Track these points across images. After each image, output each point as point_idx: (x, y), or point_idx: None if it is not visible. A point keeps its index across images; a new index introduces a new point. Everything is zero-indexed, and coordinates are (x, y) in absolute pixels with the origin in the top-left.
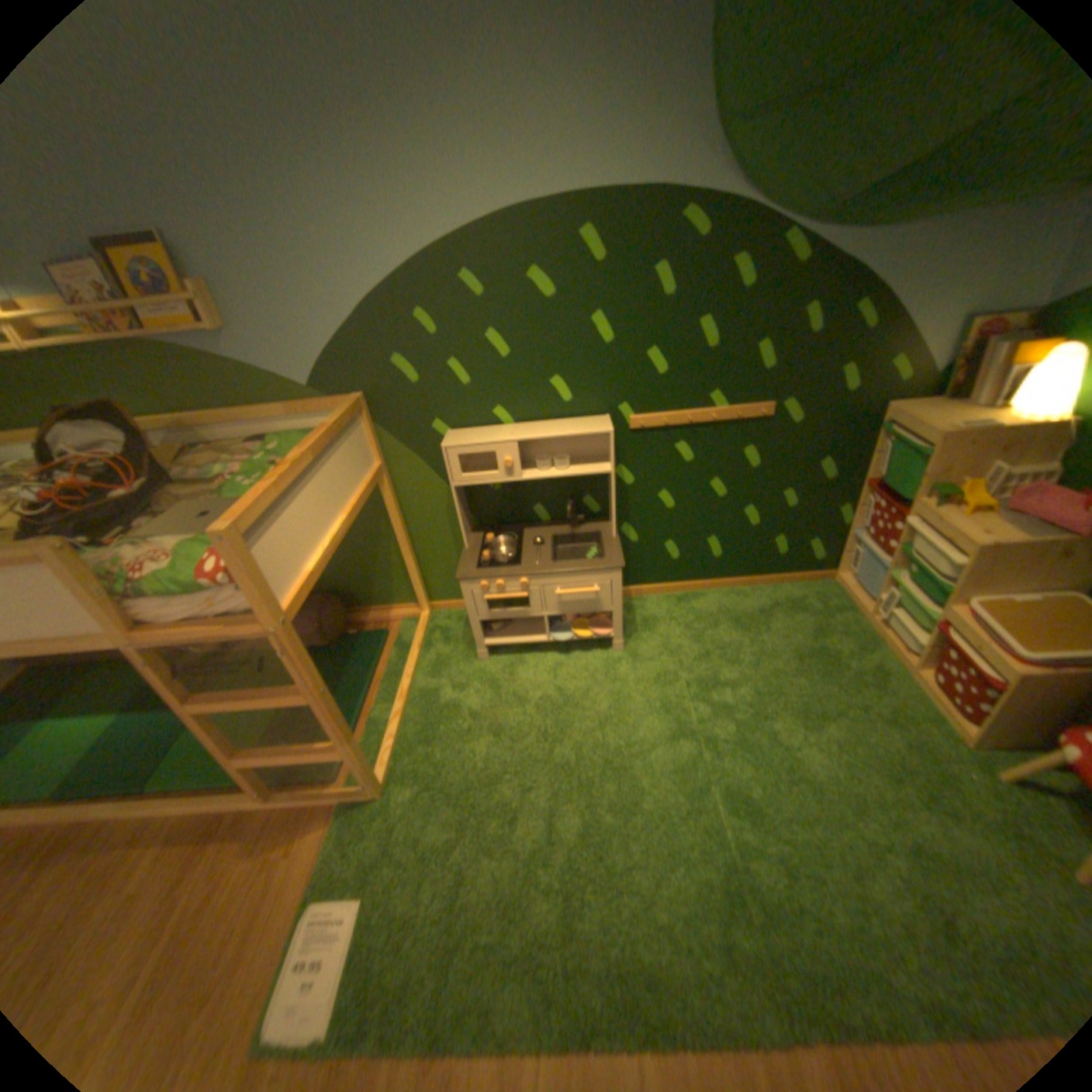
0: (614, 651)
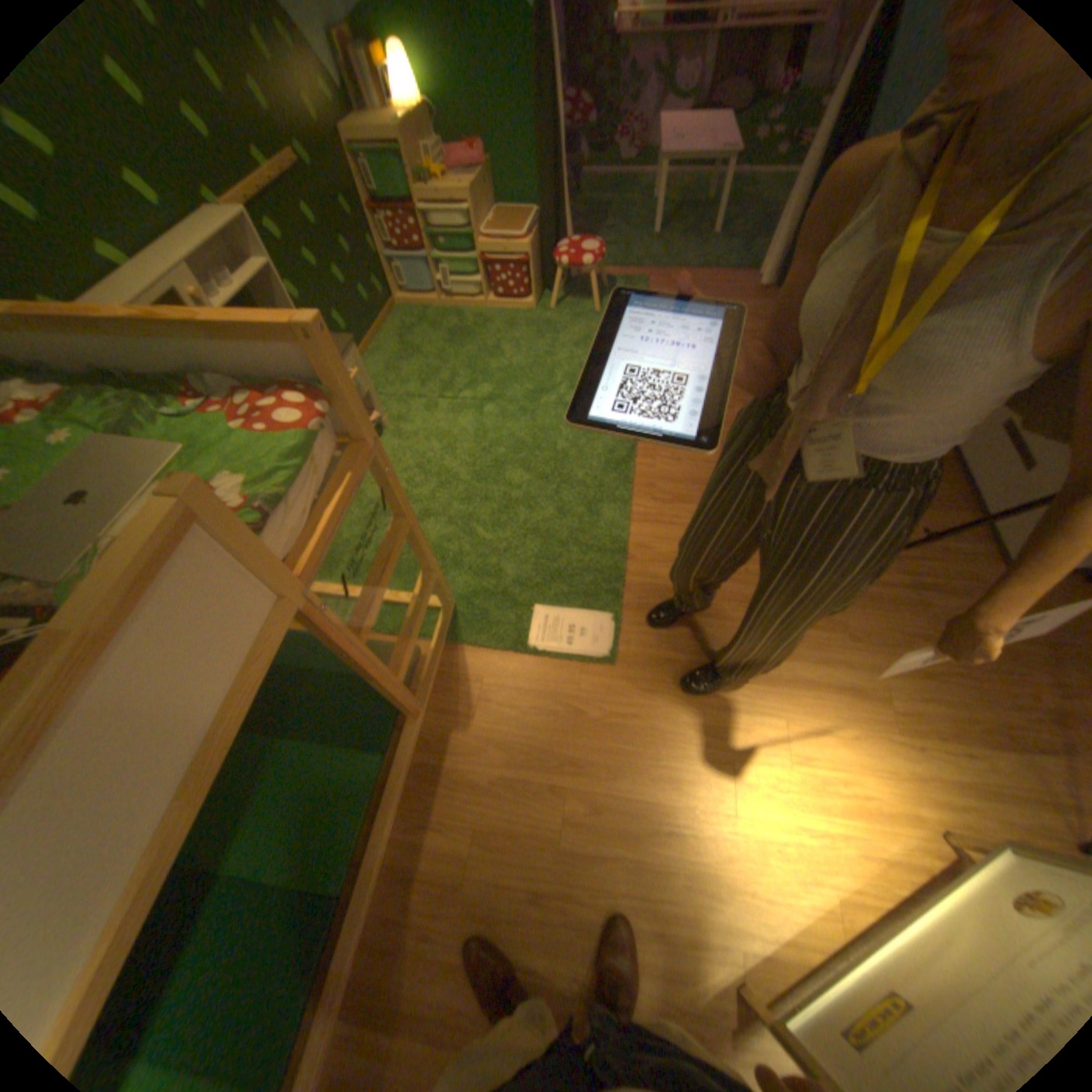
0: (385, 429)
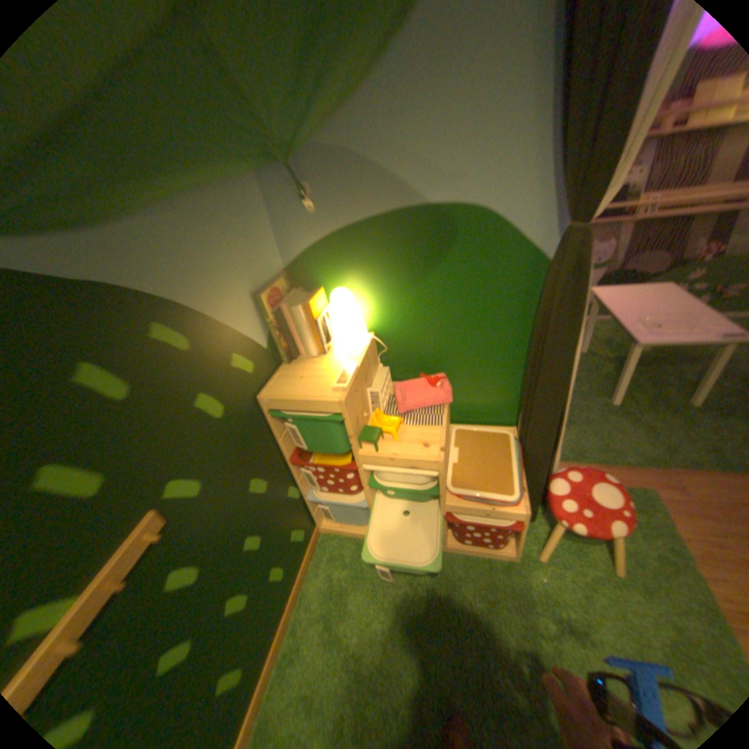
0: None
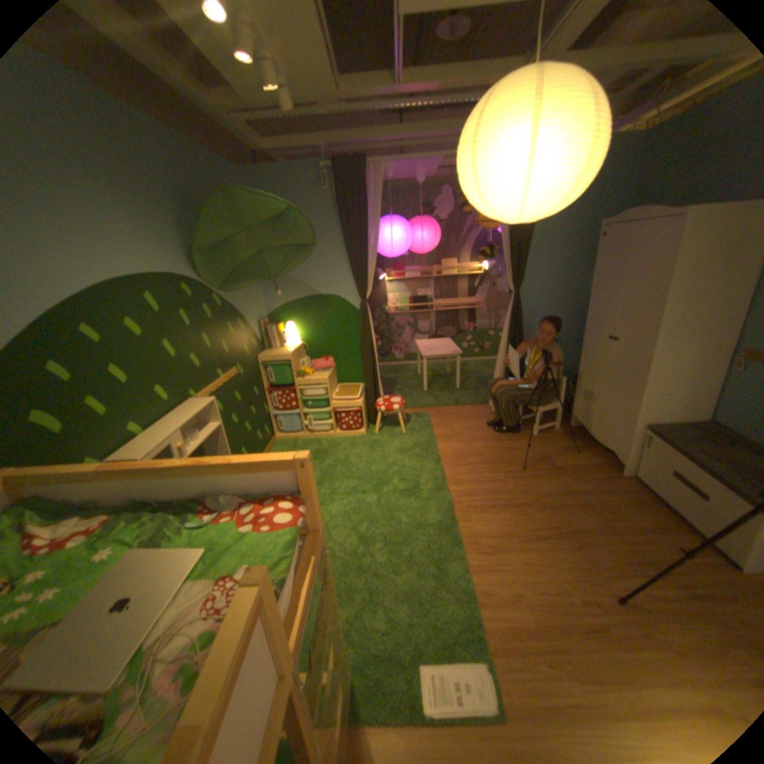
0: None
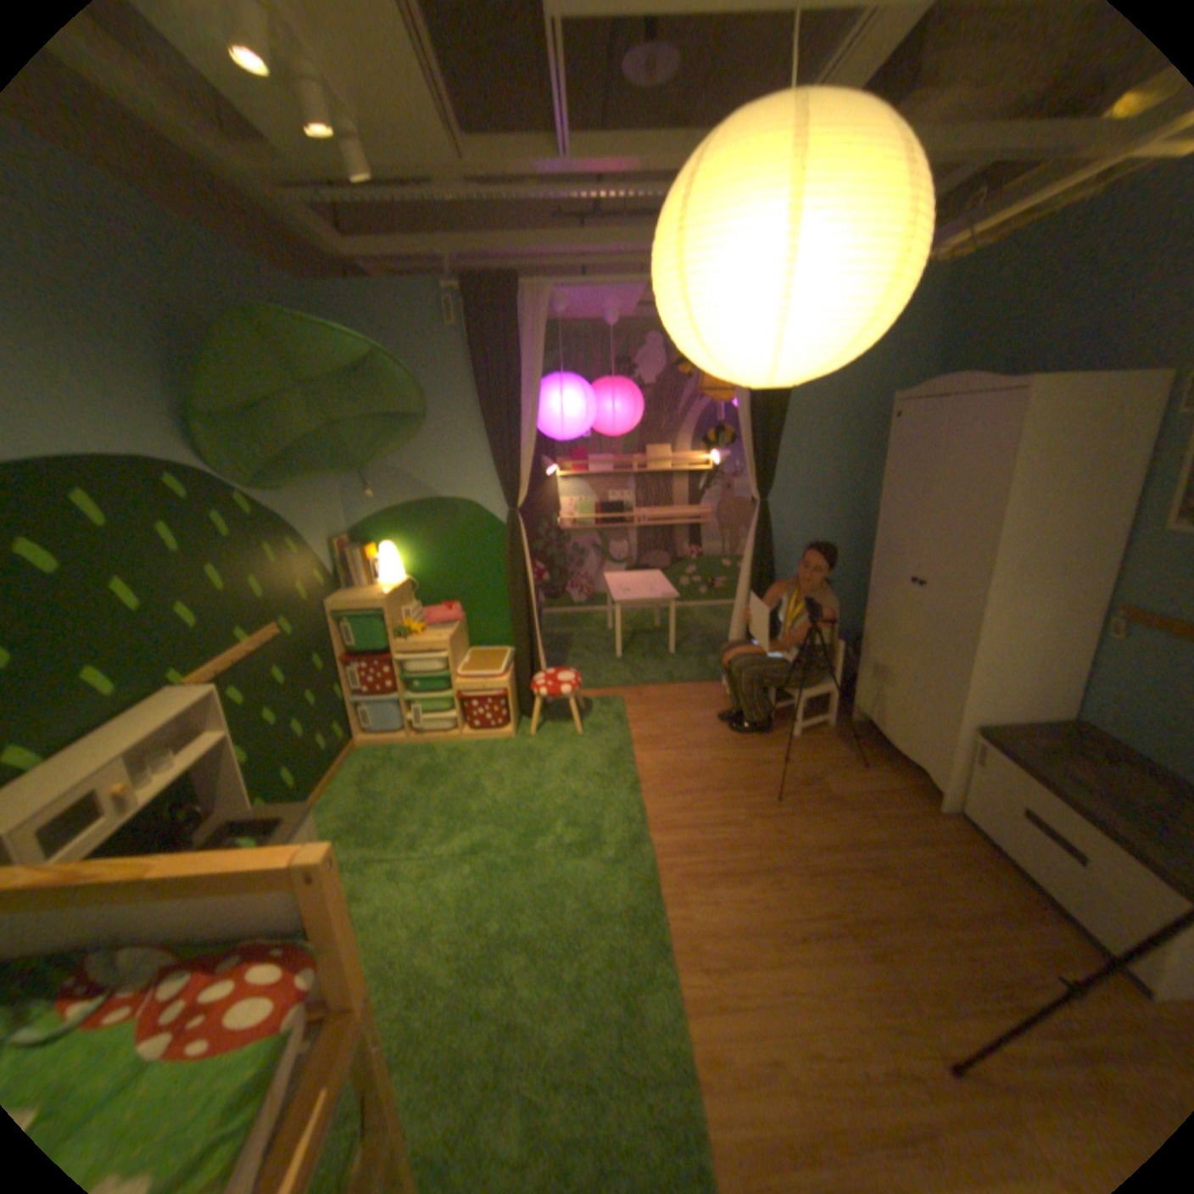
0: None
